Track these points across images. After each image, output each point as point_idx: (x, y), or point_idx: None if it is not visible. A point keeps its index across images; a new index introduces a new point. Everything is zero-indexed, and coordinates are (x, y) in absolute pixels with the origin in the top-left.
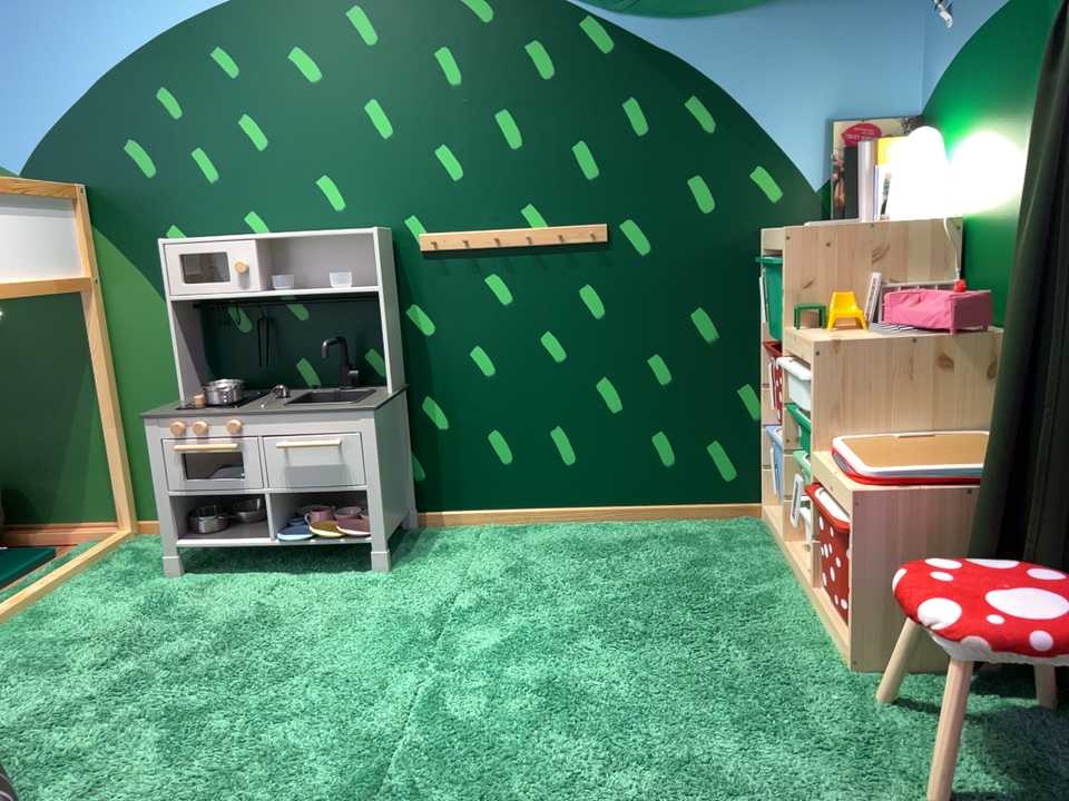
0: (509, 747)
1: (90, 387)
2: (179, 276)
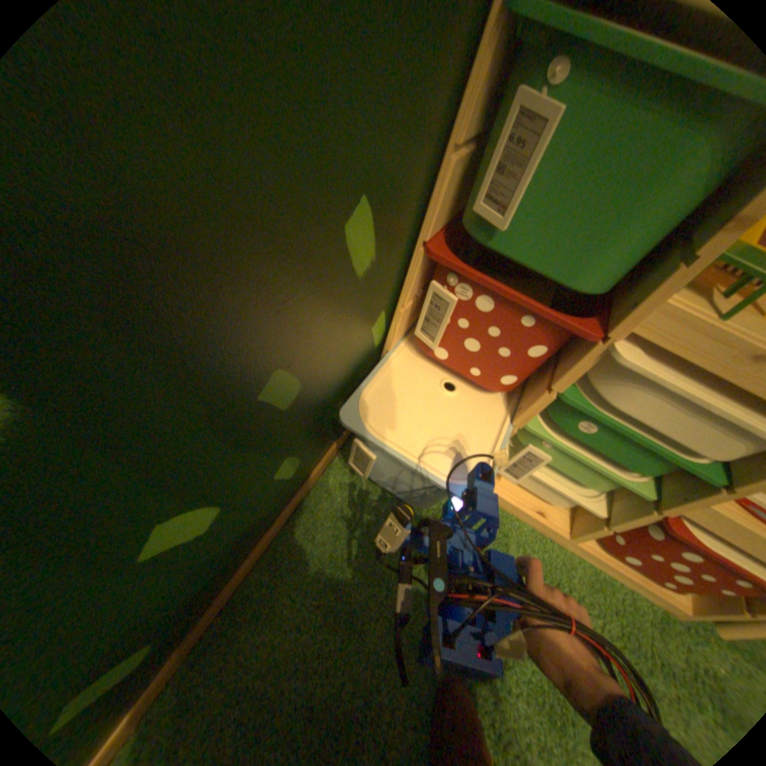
0: None
1: None
2: None
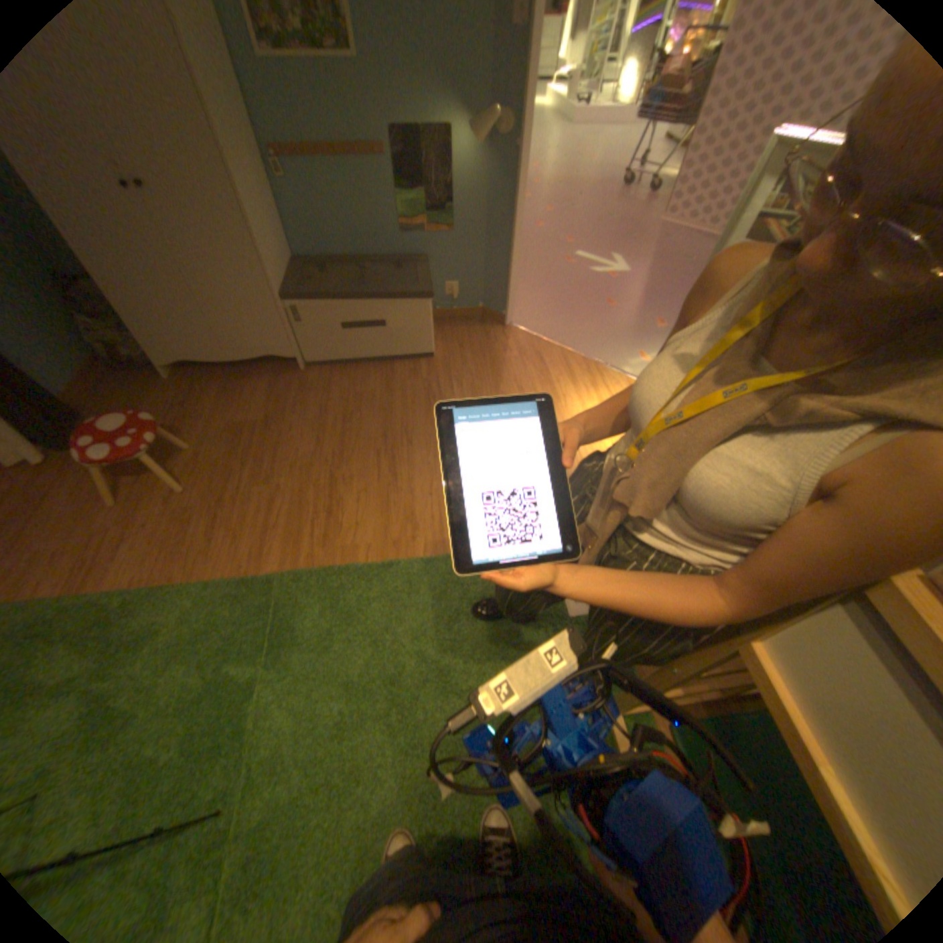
0: (189, 704)
1: None
2: None
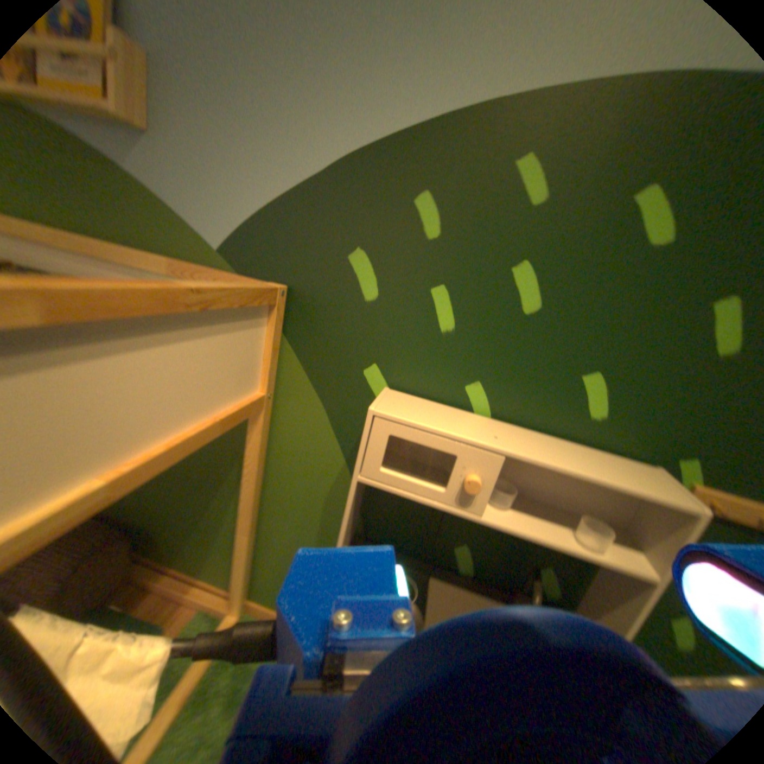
0: None
1: (234, 480)
2: (382, 455)
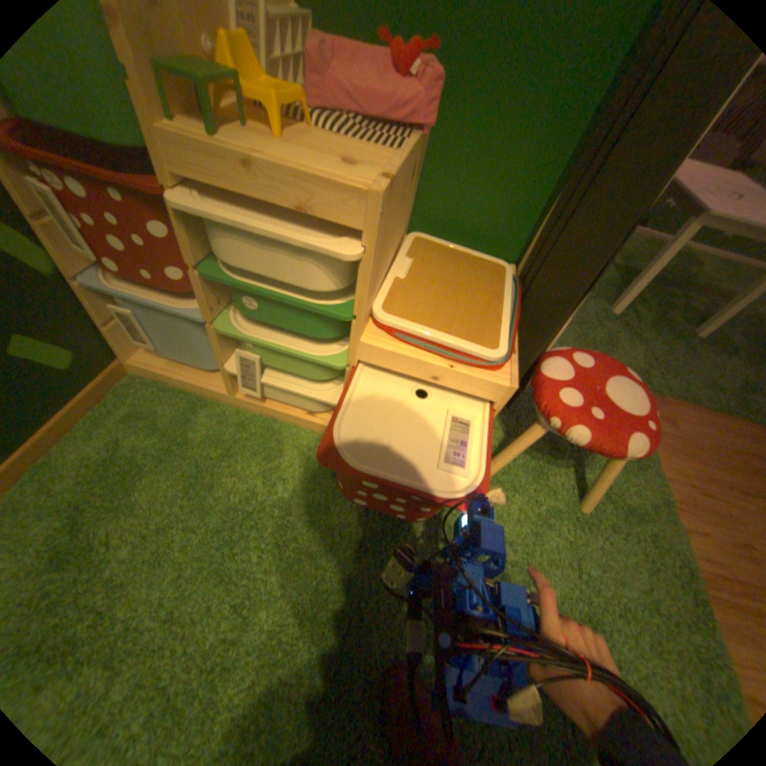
0: None
1: None
2: None
